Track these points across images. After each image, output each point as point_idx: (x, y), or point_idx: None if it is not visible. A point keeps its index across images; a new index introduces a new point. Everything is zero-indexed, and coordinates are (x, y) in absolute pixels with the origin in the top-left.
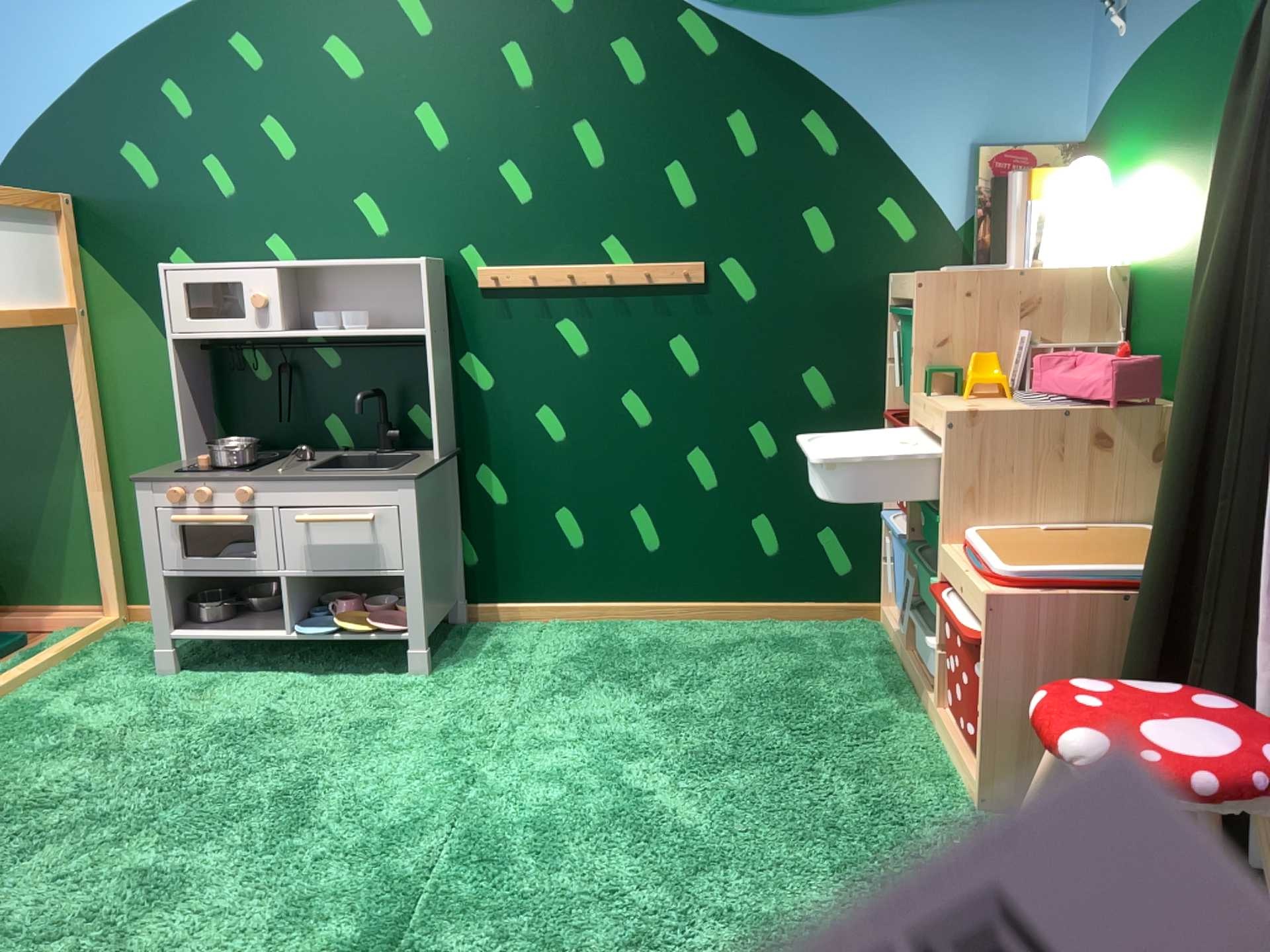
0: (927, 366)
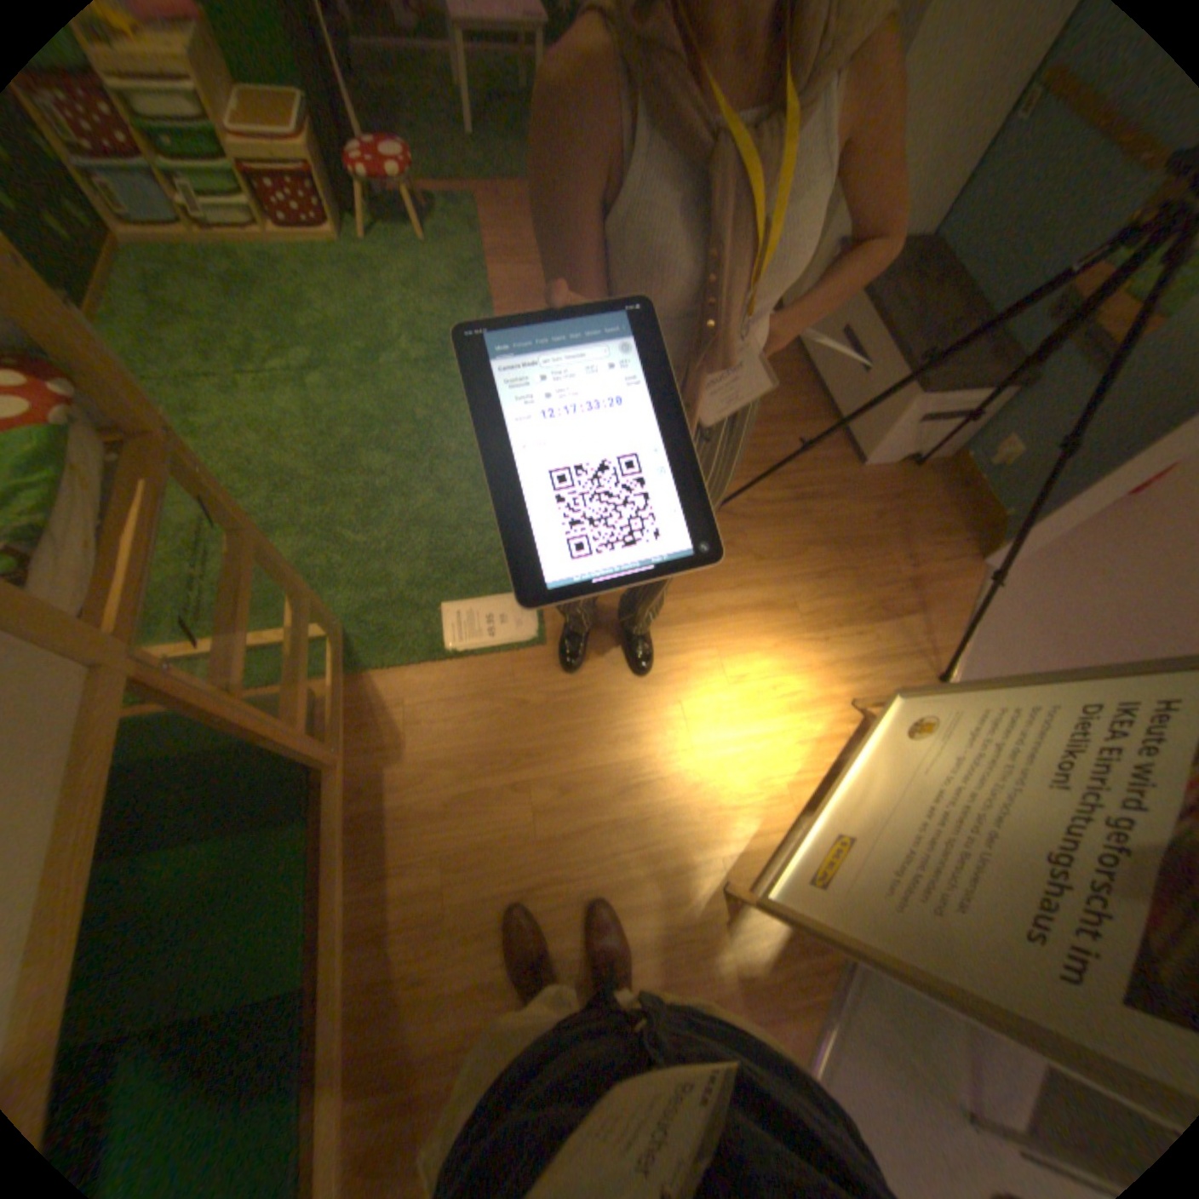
0: None
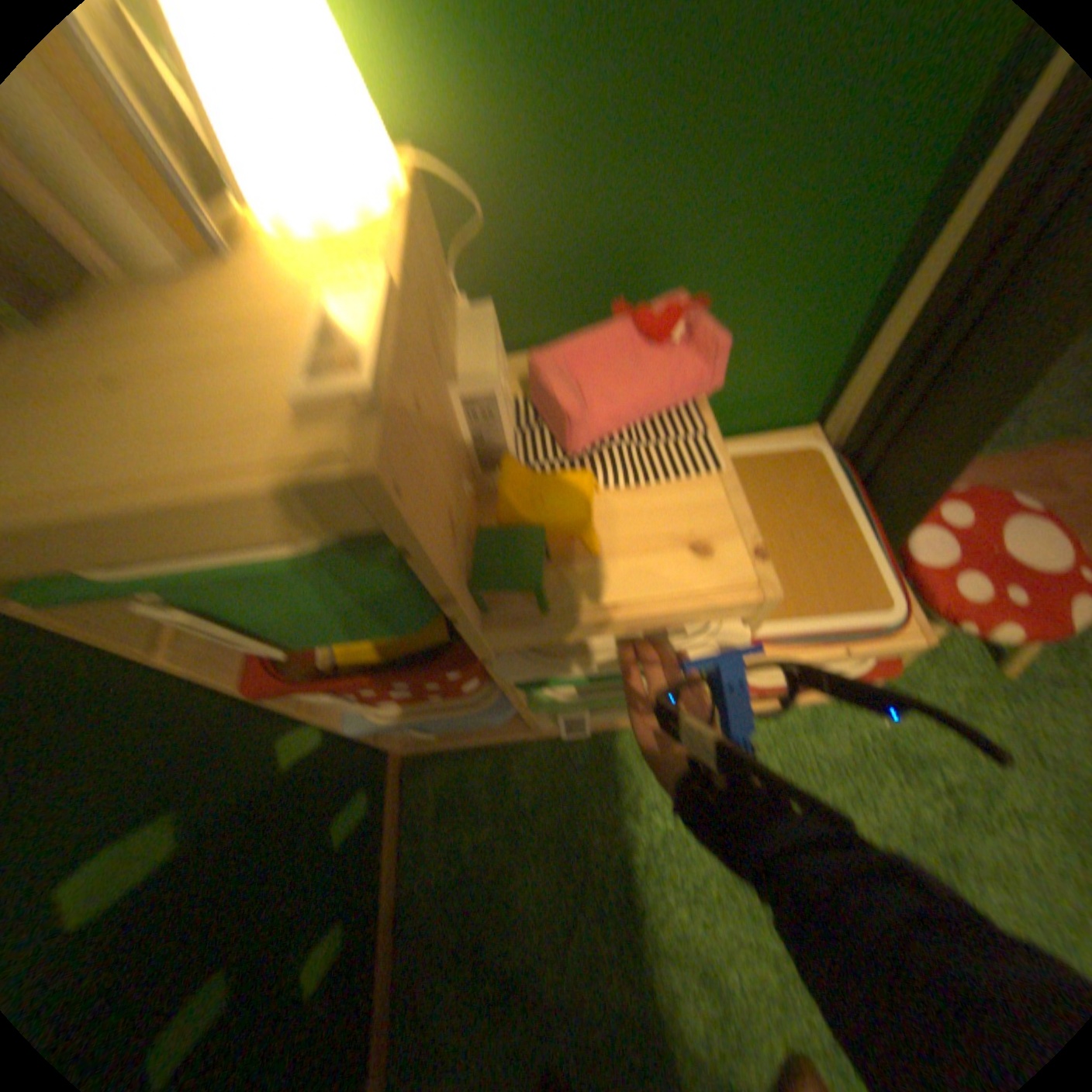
0: (468, 579)
